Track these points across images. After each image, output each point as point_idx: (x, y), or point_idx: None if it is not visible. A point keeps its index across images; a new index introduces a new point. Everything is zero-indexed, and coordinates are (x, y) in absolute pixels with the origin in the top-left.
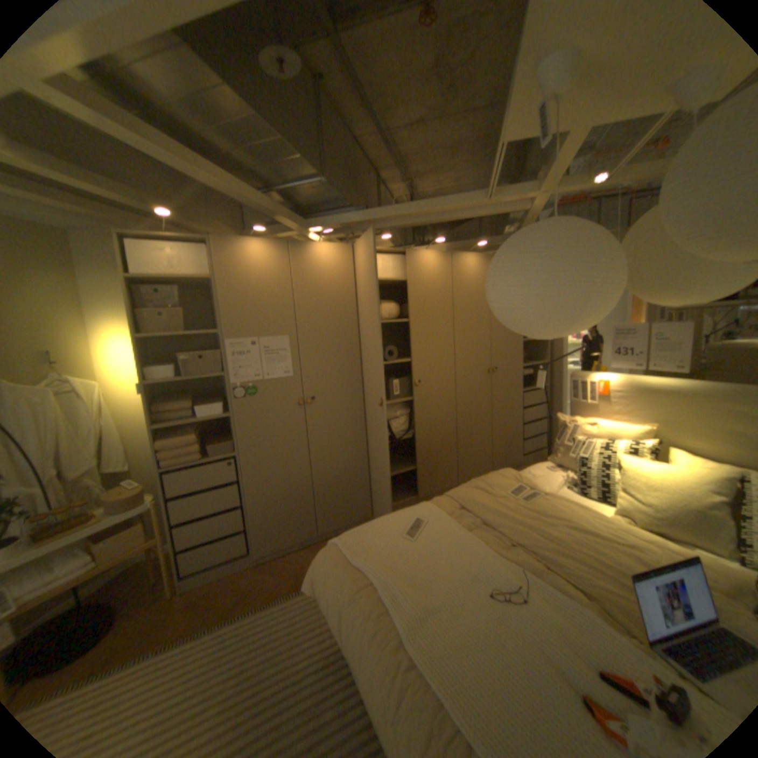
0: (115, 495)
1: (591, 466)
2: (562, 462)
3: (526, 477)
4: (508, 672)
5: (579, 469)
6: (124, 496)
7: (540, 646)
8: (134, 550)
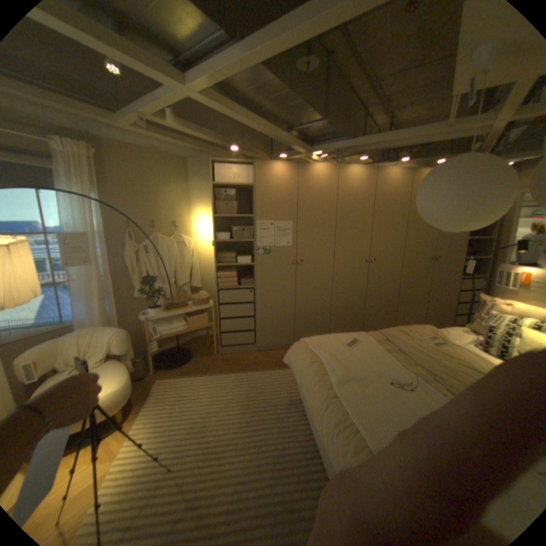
0: (198, 296)
1: (498, 332)
2: (478, 329)
3: (443, 332)
4: (390, 414)
5: (488, 333)
6: (201, 297)
7: (415, 409)
8: (204, 324)
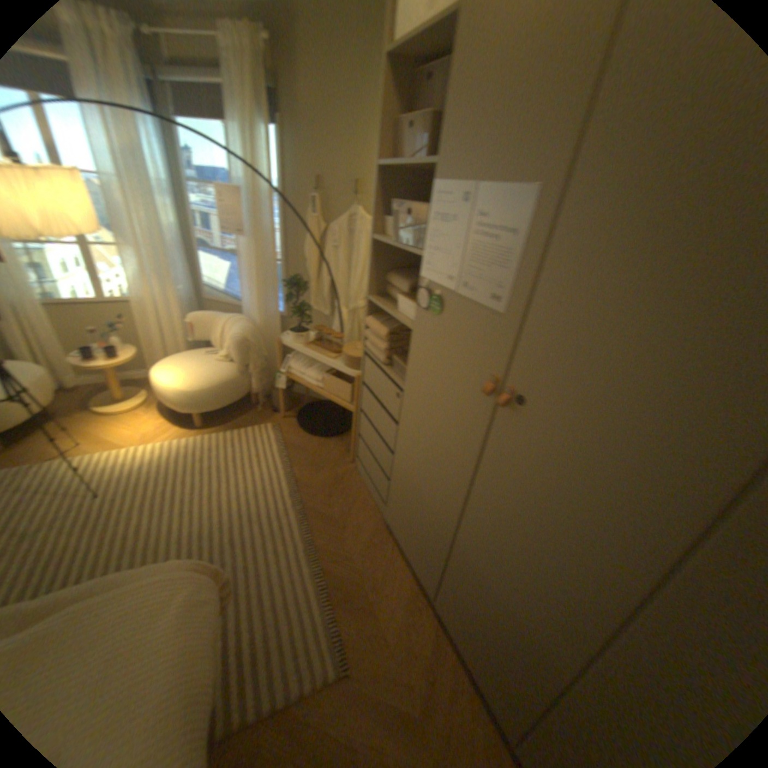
0: (357, 348)
1: None
2: None
3: None
4: None
5: None
6: (354, 352)
7: None
8: (342, 400)
